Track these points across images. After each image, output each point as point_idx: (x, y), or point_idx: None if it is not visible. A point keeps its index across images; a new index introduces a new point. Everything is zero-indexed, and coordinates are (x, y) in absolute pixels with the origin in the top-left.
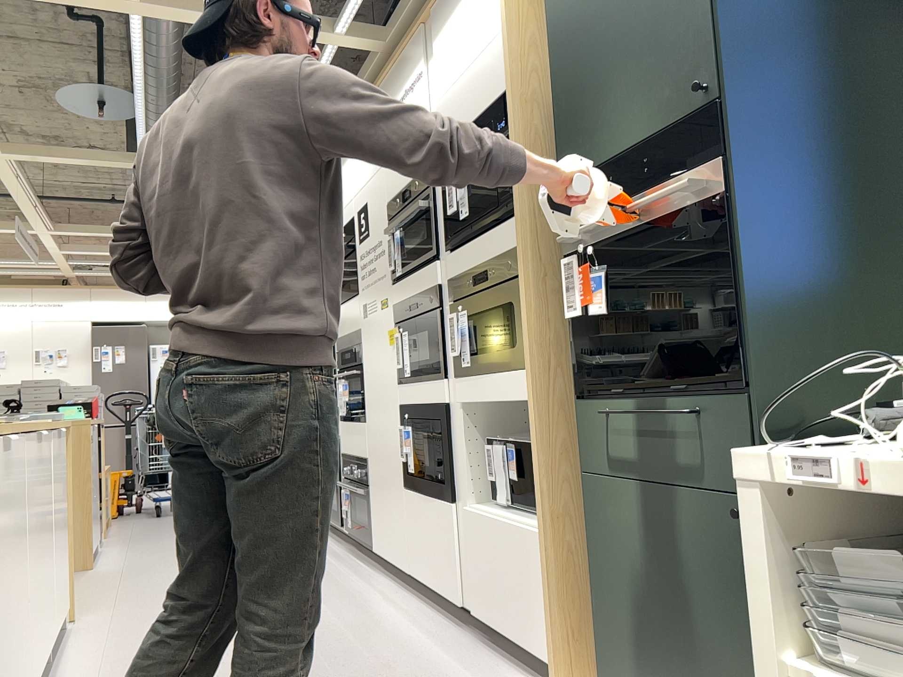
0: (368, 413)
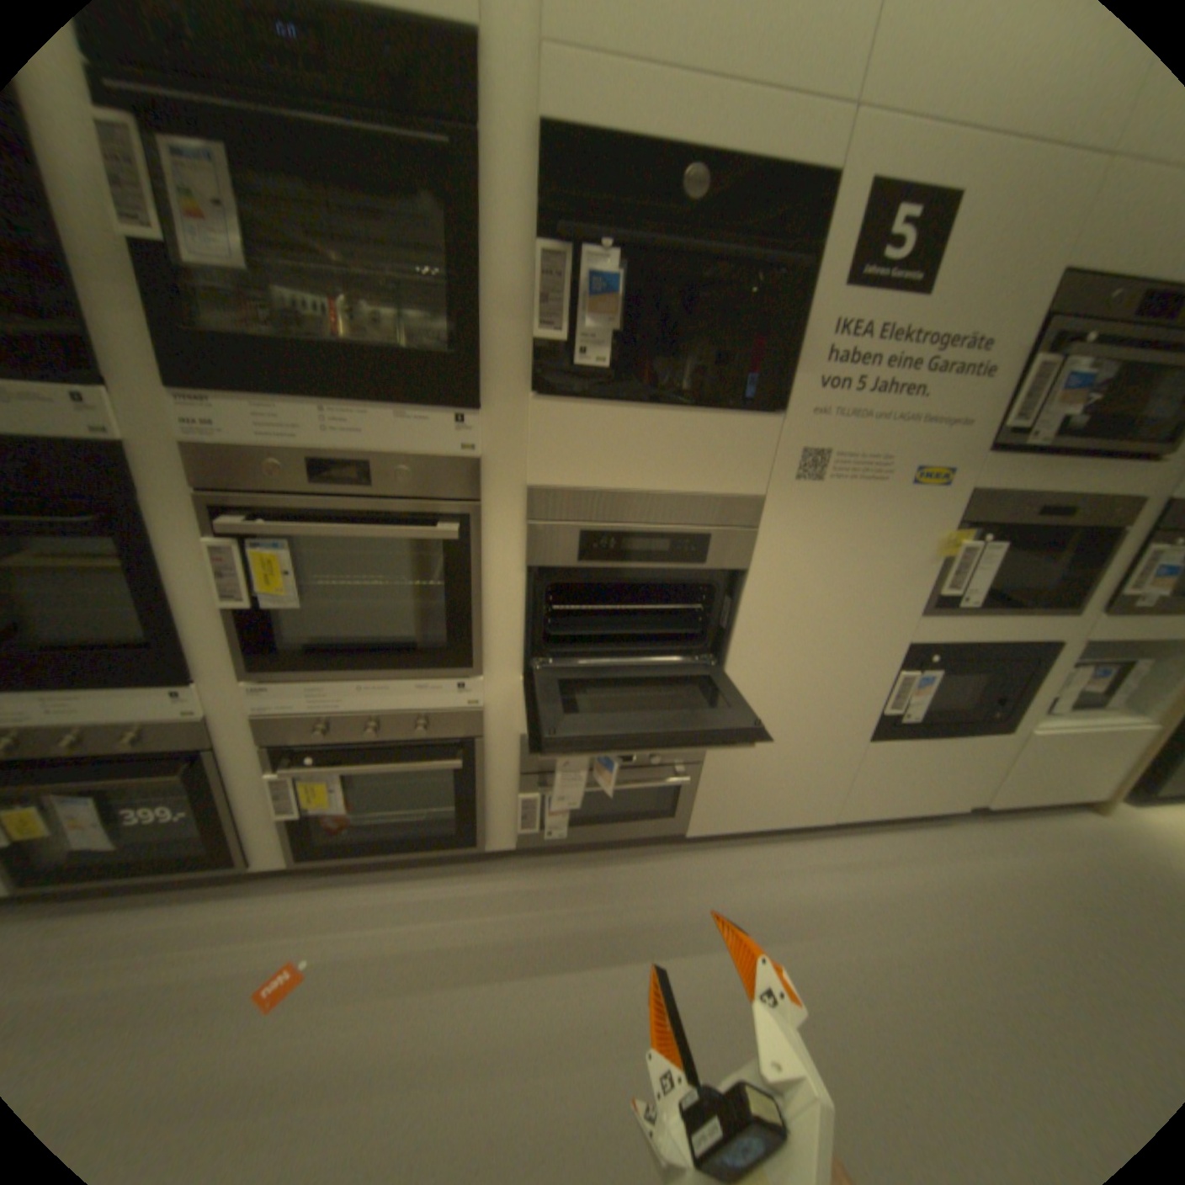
0: (750, 657)
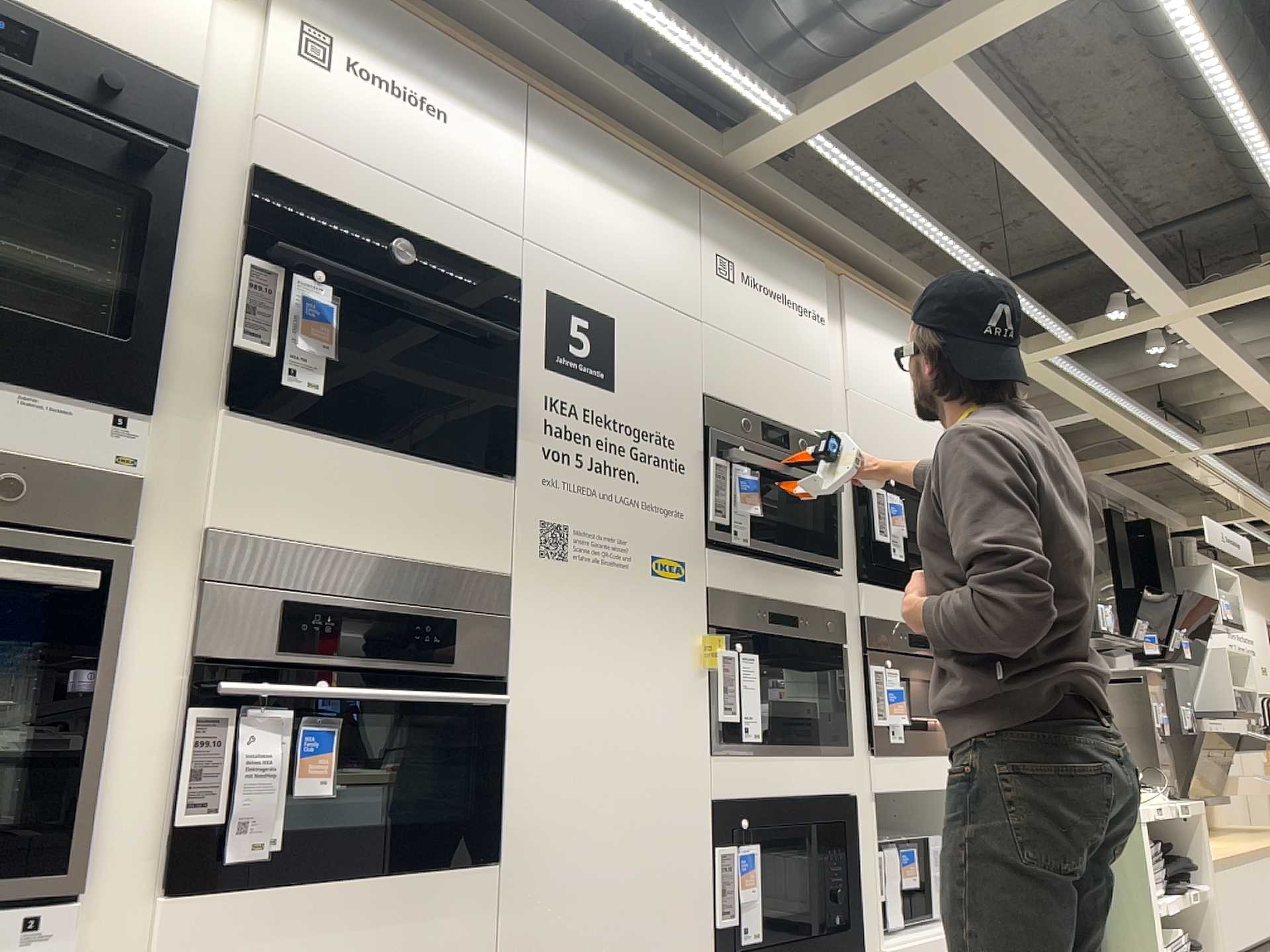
0: (532, 830)
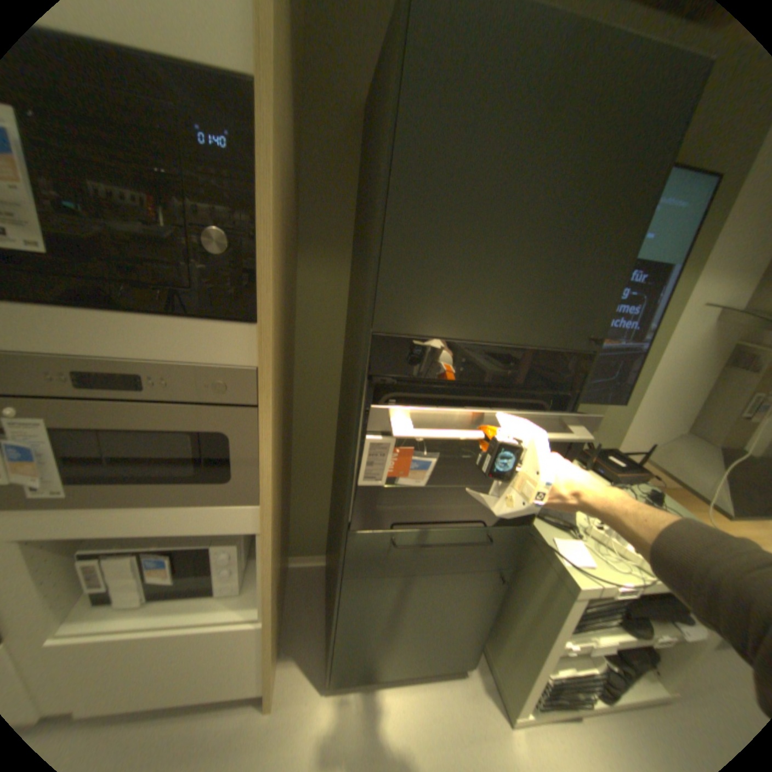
0: None
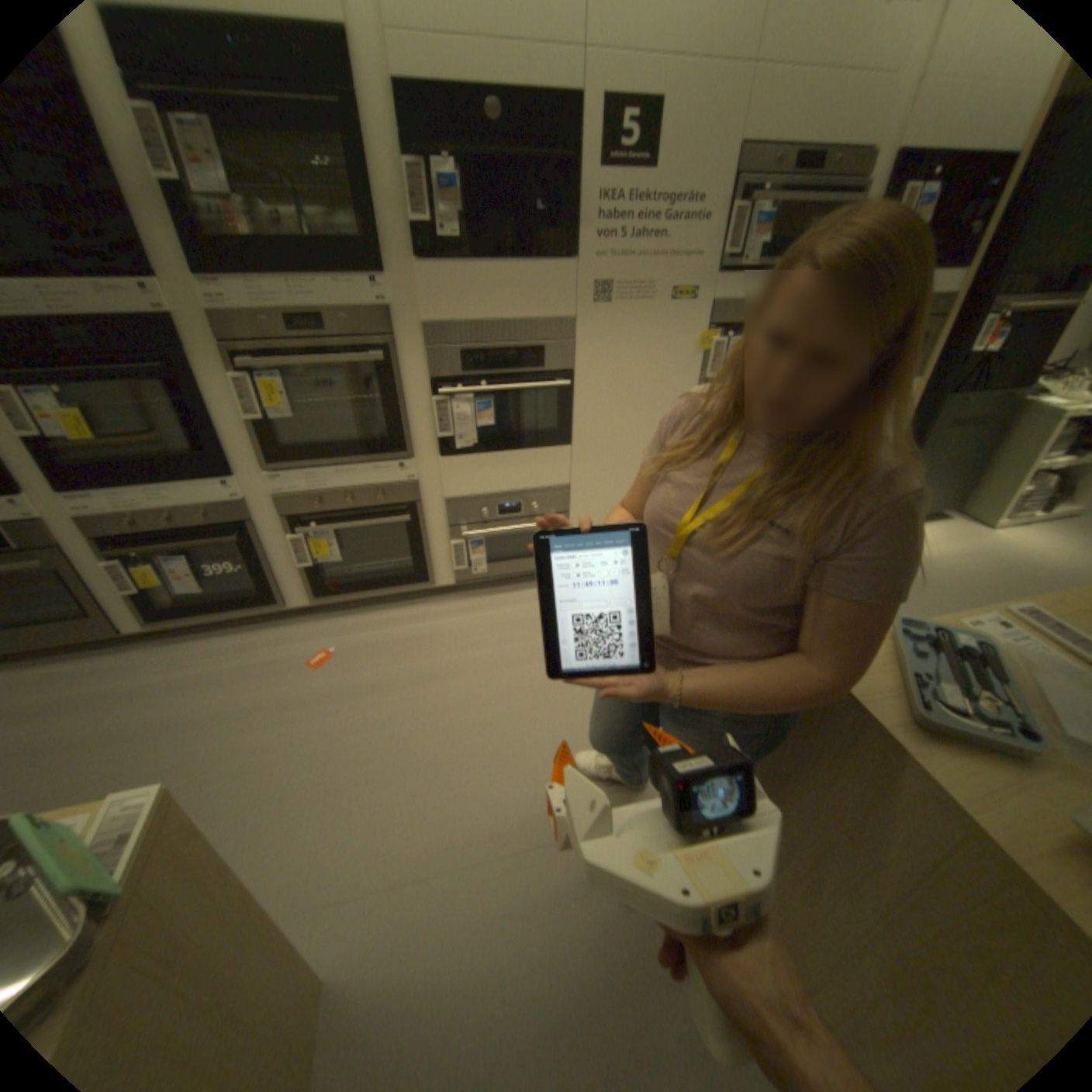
0: (585, 433)
